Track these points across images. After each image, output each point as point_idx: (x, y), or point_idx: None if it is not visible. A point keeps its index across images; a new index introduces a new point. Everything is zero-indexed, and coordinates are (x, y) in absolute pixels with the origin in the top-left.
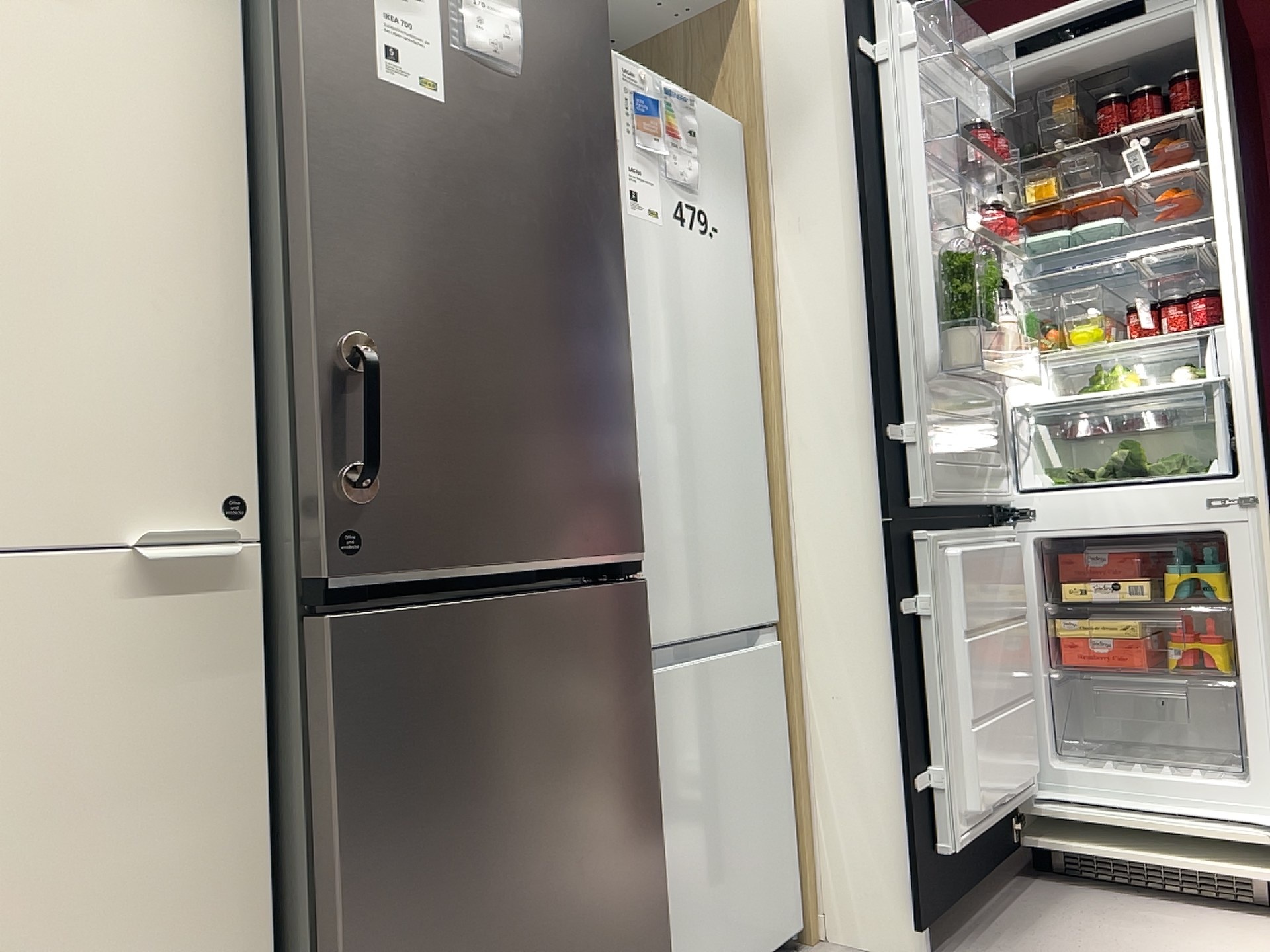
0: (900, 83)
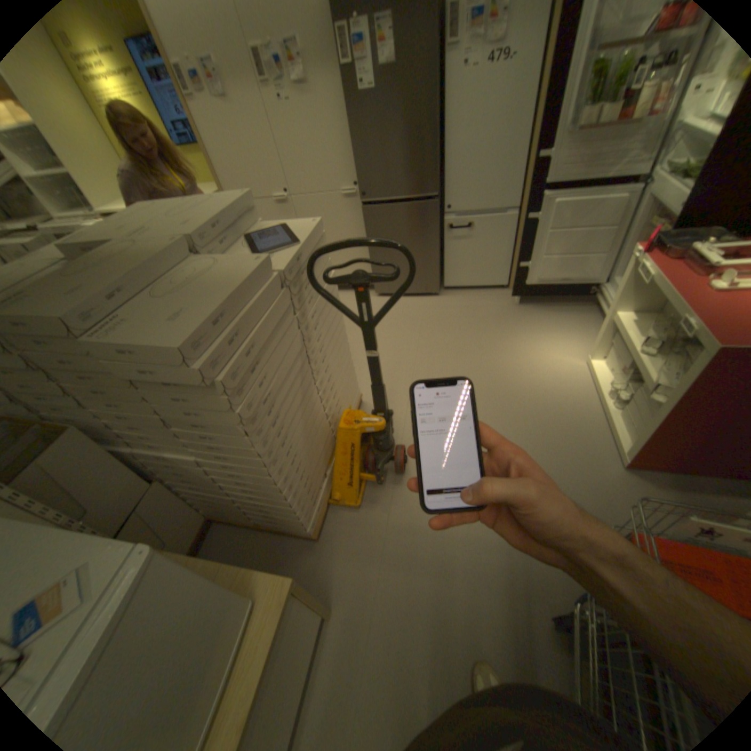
0: None
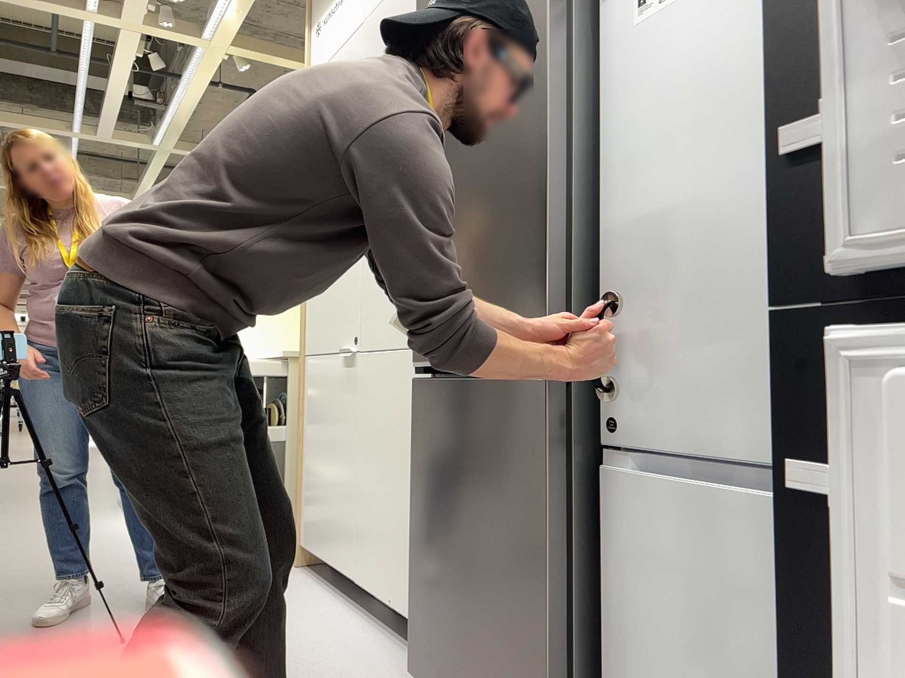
0: None
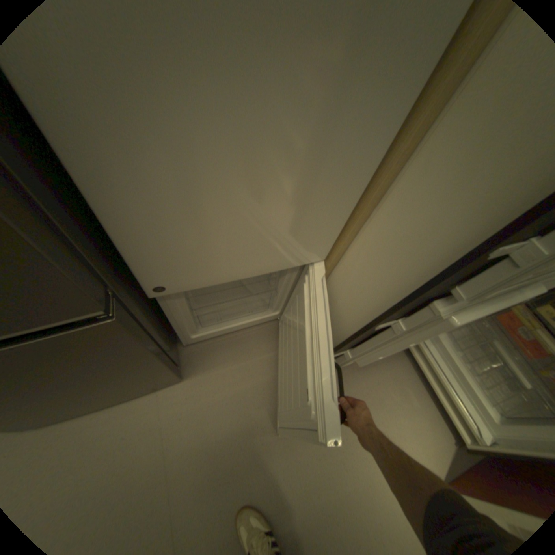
0: None
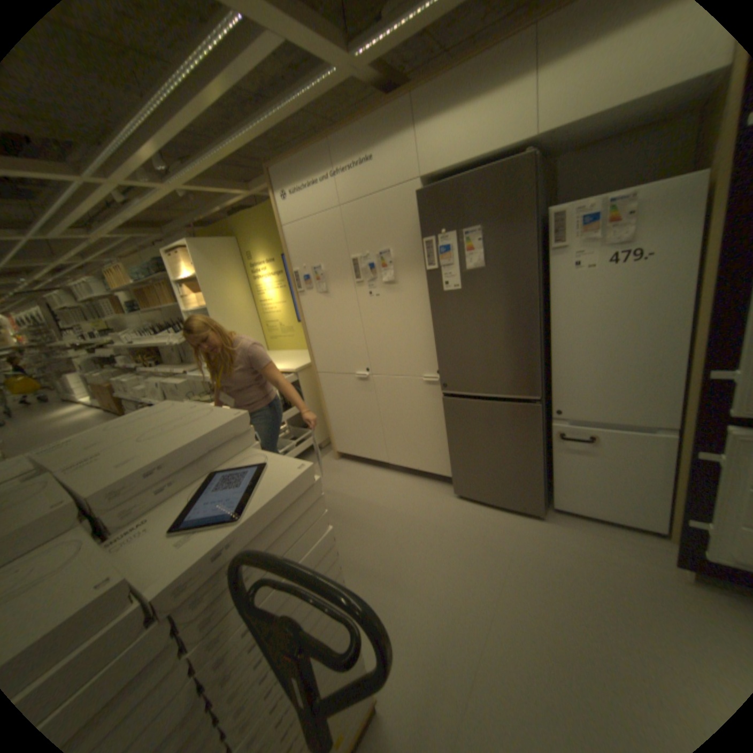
0: None
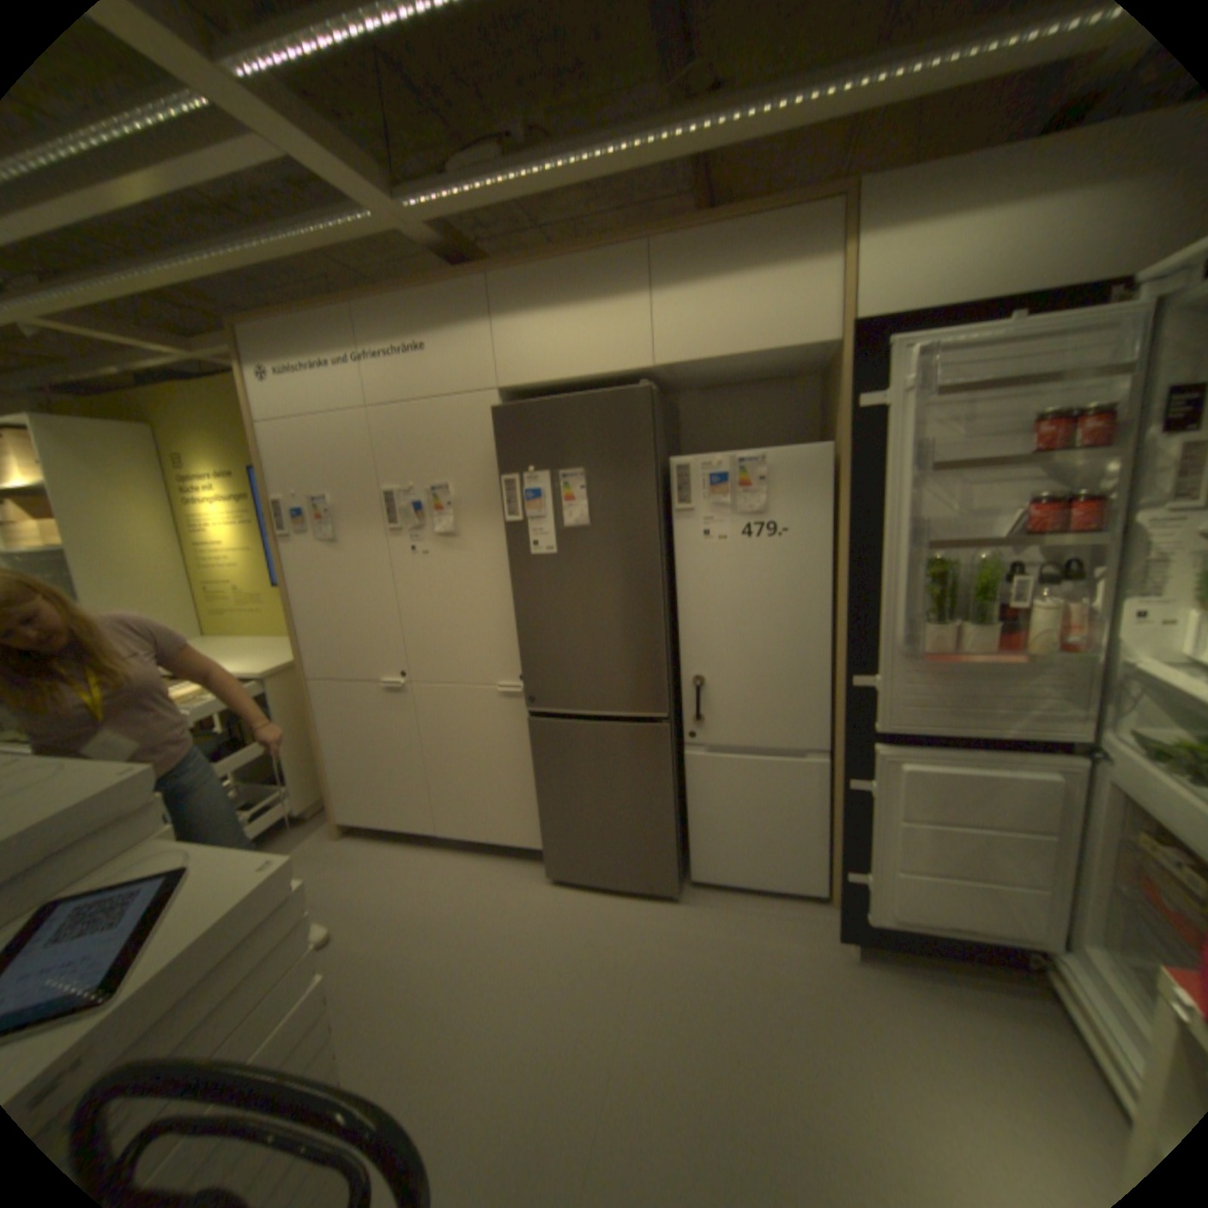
0: (899, 423)
